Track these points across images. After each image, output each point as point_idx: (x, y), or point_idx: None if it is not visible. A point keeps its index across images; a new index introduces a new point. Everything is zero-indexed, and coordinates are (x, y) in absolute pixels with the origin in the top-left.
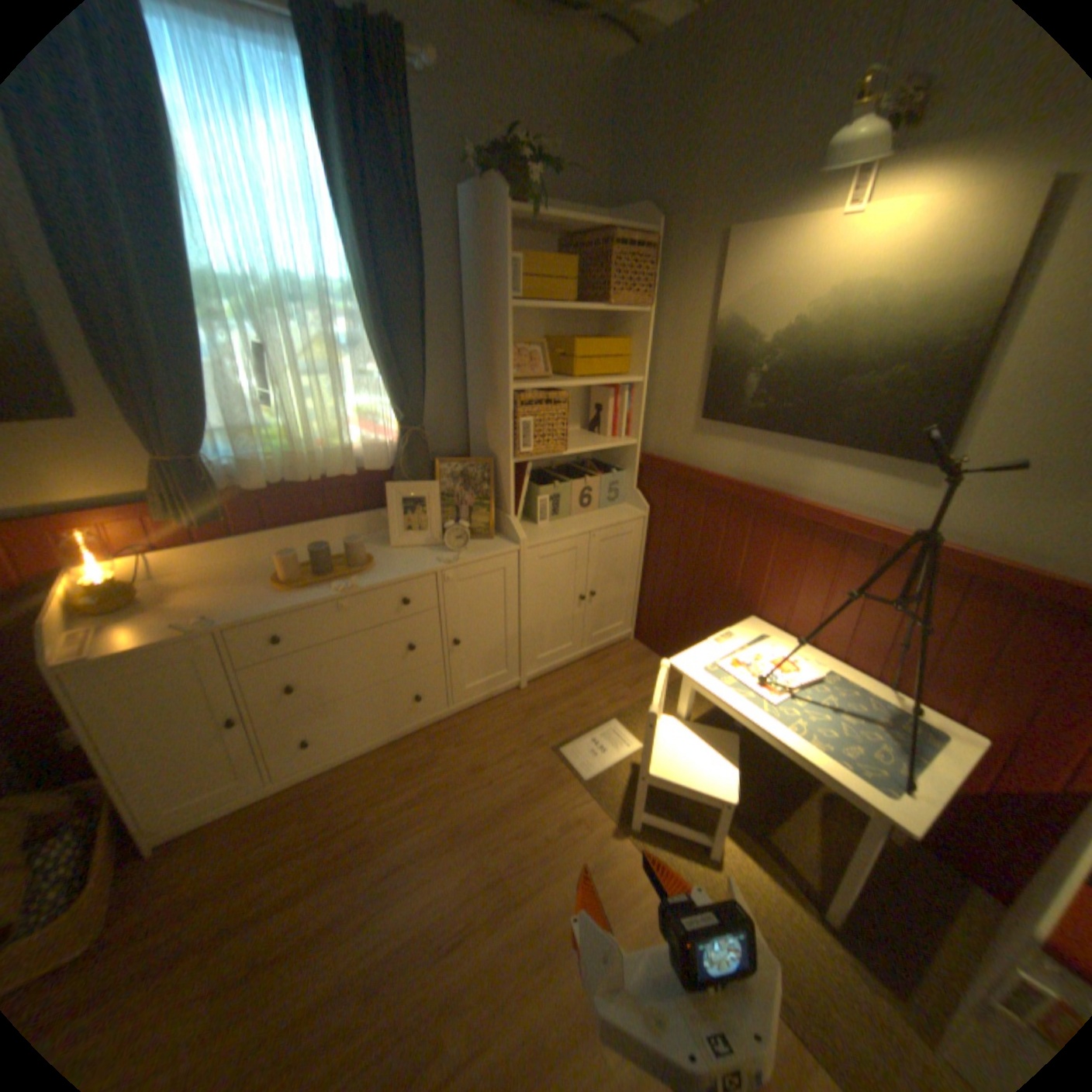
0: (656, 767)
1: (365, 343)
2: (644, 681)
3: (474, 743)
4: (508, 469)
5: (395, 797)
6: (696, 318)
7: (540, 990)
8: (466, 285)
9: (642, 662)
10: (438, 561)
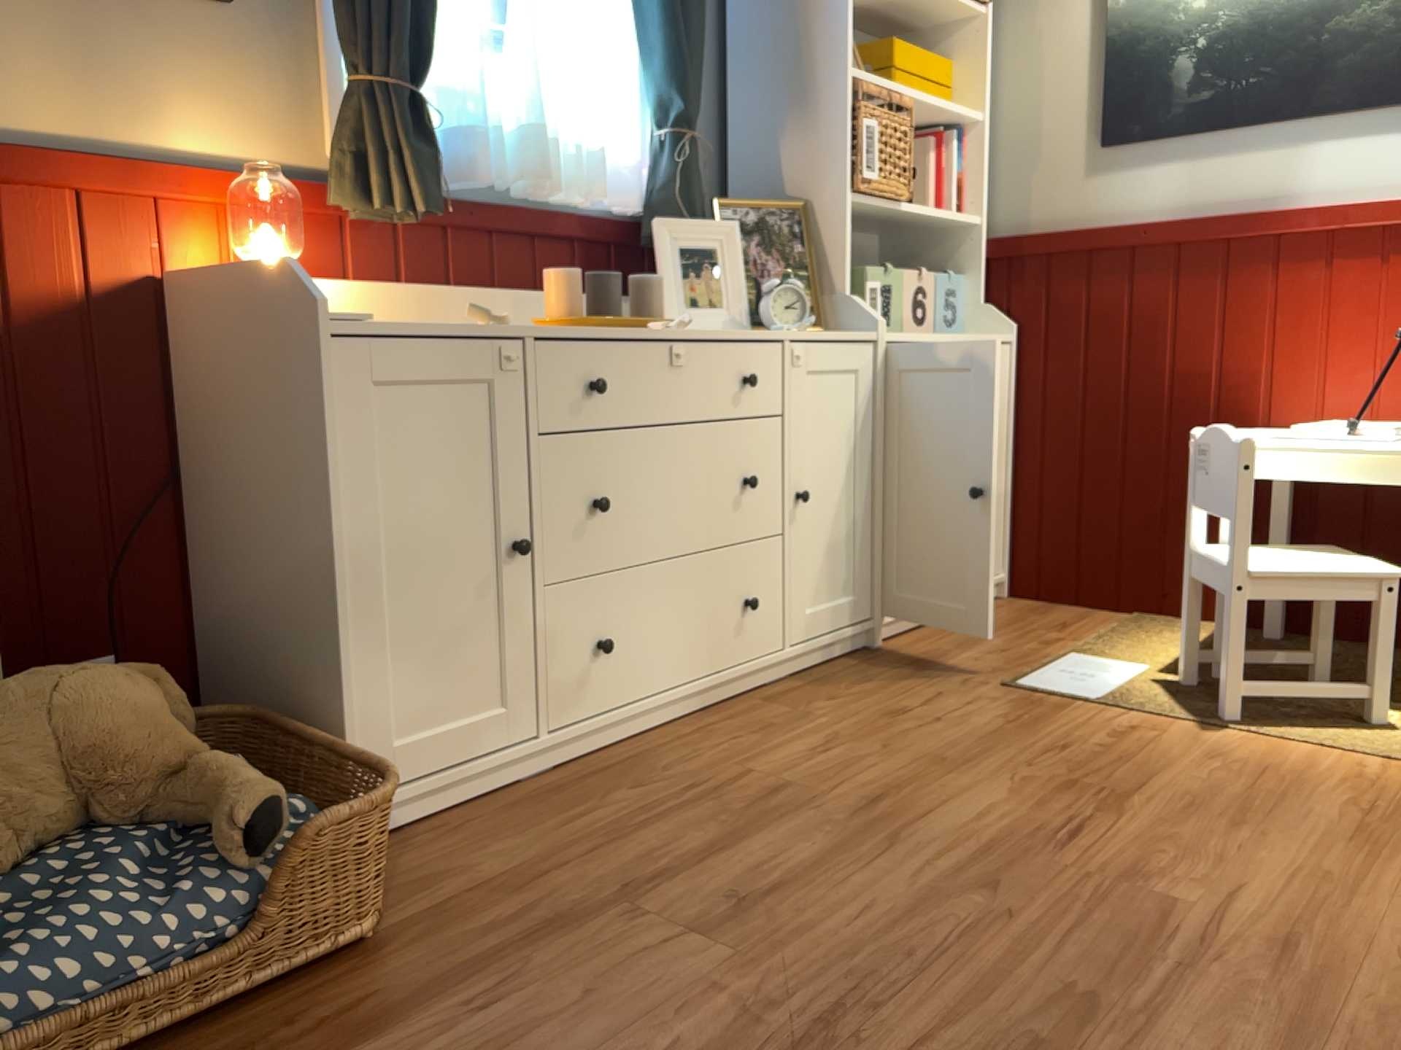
0: (1251, 566)
1: None
2: (1073, 623)
3: (858, 694)
4: (842, 208)
5: (783, 749)
6: (1065, 9)
7: (1261, 842)
8: None
9: (1049, 611)
10: (777, 329)
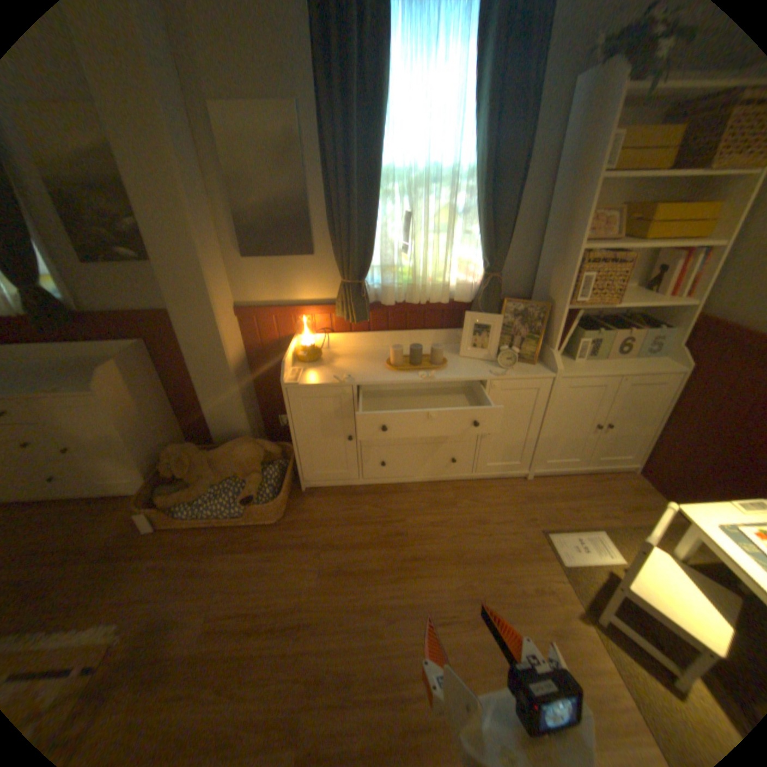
0: (639, 587)
1: (474, 211)
2: (642, 512)
3: (484, 504)
4: (562, 313)
5: (426, 517)
6: None
7: (496, 688)
8: (563, 161)
9: (645, 497)
10: (490, 373)
